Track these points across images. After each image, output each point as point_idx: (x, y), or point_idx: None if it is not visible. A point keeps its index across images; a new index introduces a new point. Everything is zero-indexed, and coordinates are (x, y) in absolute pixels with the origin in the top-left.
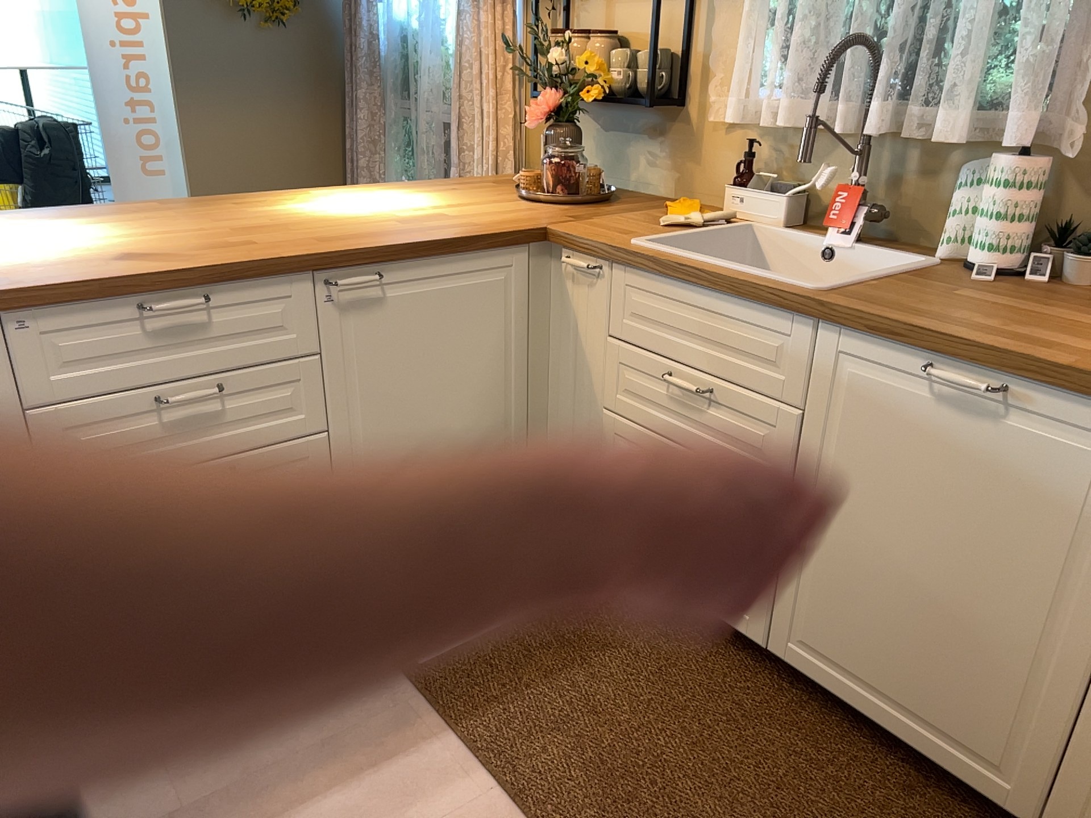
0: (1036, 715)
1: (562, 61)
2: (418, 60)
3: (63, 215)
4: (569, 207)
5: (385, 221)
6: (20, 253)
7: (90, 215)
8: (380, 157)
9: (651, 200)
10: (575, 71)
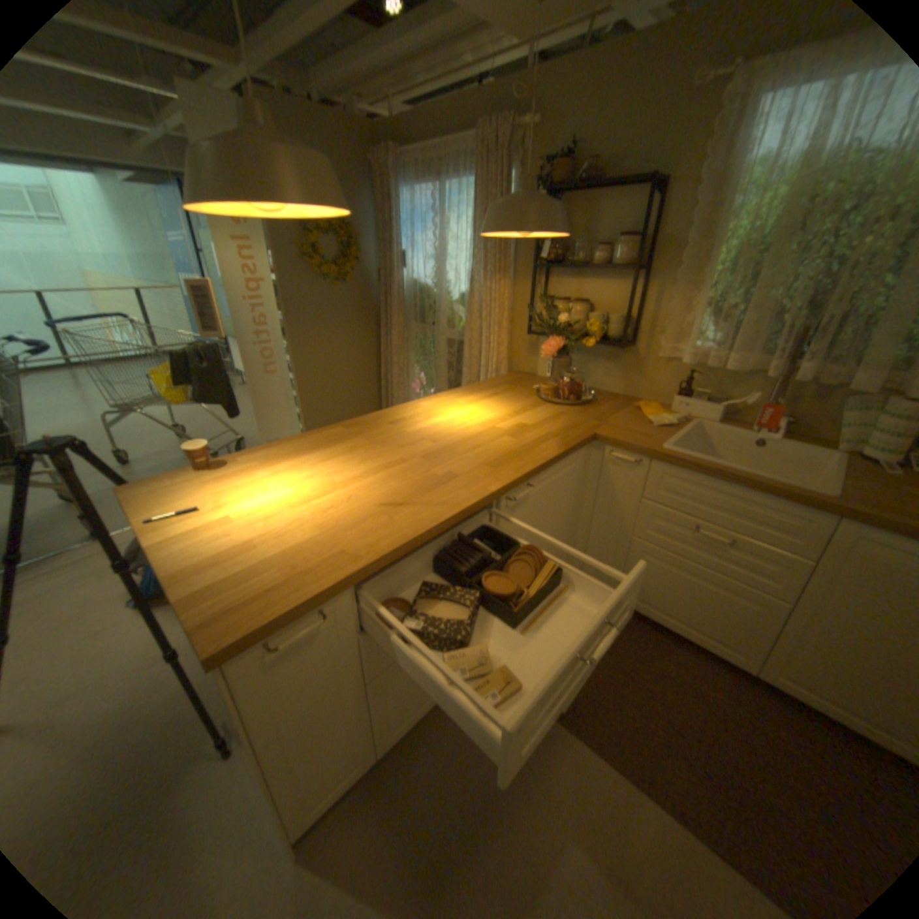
0: None
1: (567, 319)
2: (431, 302)
3: (292, 449)
4: (580, 408)
5: (500, 436)
6: (312, 508)
7: (310, 447)
8: (403, 355)
9: (613, 396)
10: (572, 324)
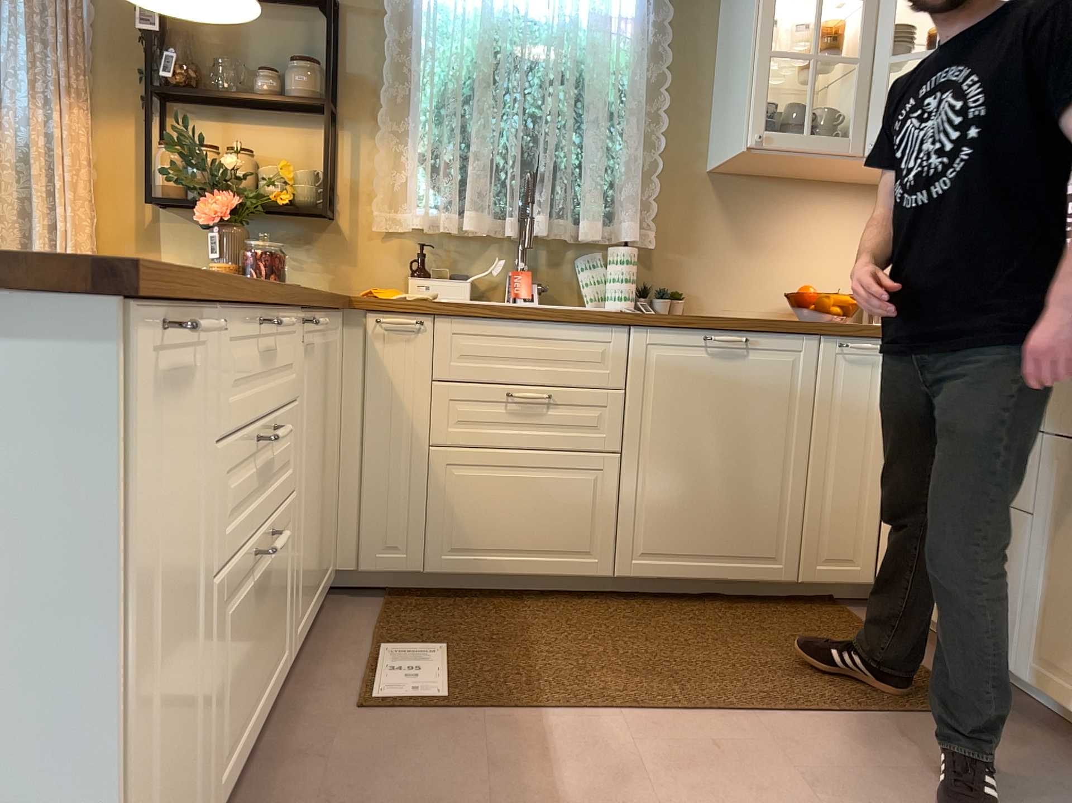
0: (788, 513)
1: (240, 166)
2: None
3: None
4: None
5: None
6: None
7: None
8: None
9: None
10: (244, 178)
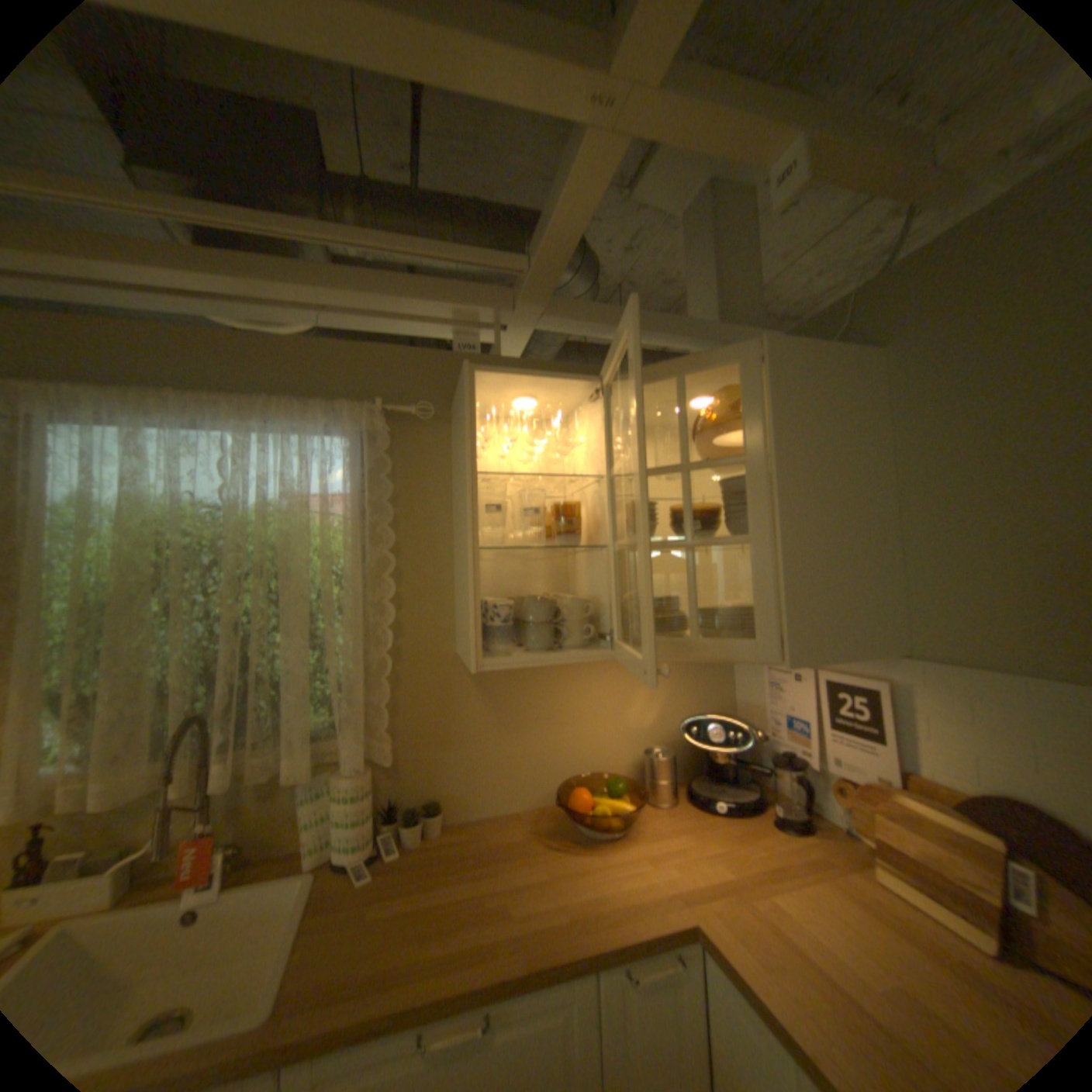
0: None
1: None
2: None
3: None
4: None
5: None
6: None
7: None
8: None
9: None
10: None
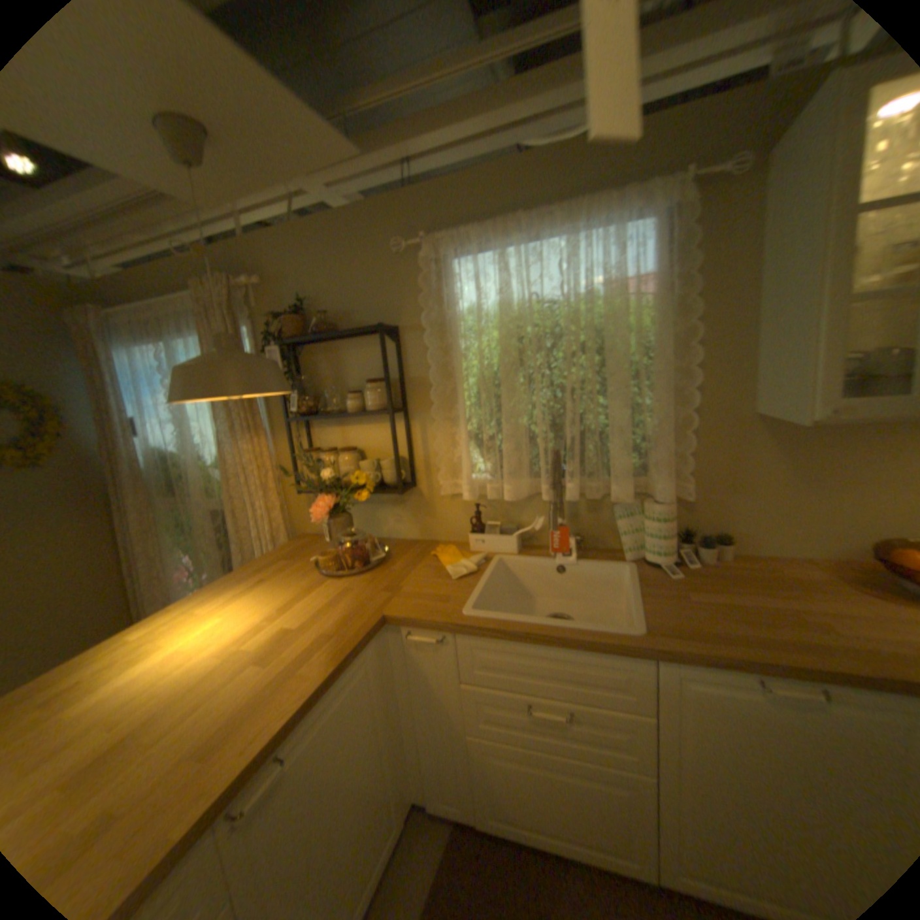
0: None
1: (332, 474)
2: (180, 470)
3: None
4: (370, 575)
5: (241, 668)
6: None
7: None
8: (153, 539)
9: (410, 544)
10: (341, 477)
